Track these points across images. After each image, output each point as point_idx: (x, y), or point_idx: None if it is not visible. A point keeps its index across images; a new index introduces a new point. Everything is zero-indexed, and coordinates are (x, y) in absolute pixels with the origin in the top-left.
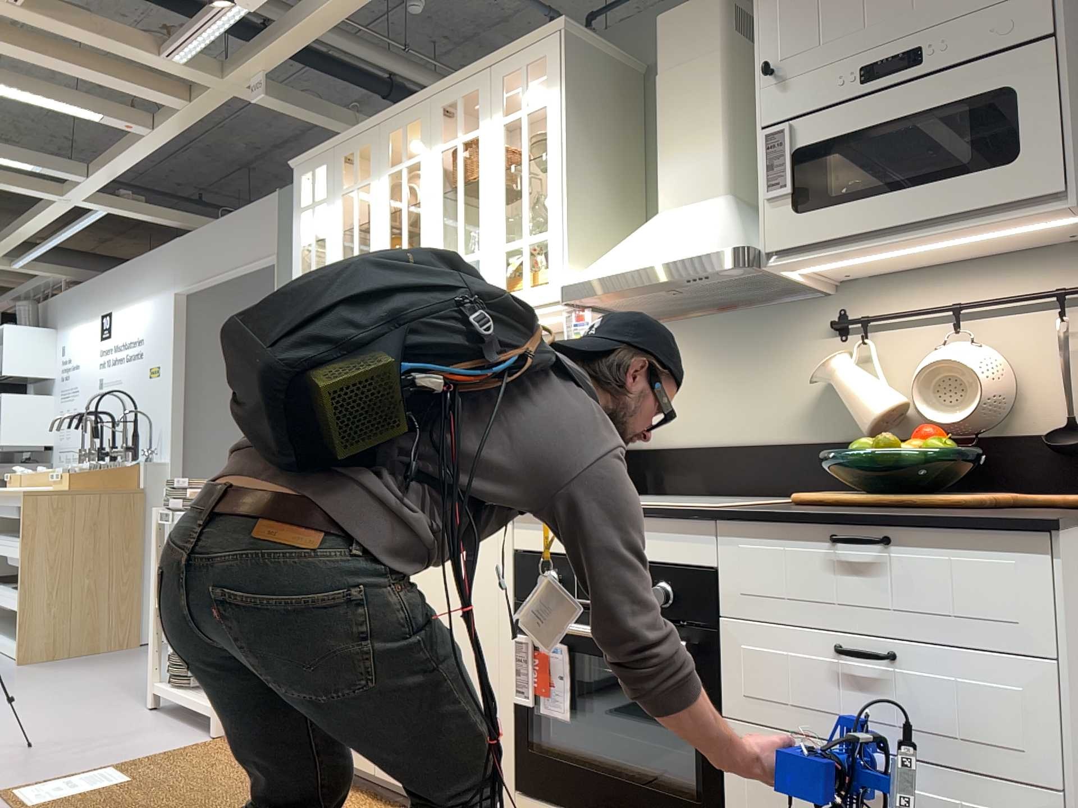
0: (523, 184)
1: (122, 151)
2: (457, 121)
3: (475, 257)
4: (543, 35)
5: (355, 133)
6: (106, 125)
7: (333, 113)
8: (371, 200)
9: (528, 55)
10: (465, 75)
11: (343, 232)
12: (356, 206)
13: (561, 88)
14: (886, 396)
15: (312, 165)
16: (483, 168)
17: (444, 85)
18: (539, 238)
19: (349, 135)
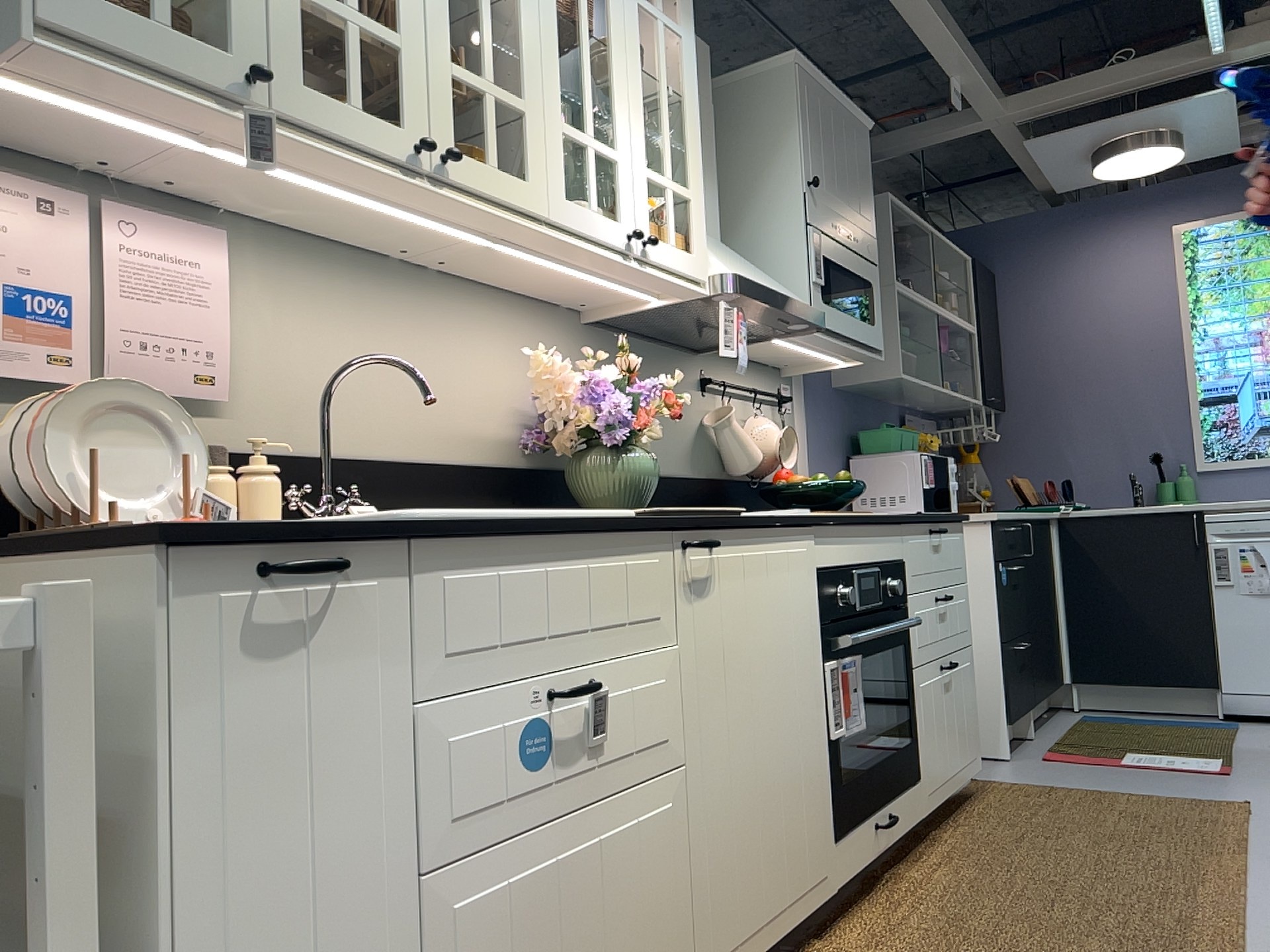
0: (666, 109)
1: None
2: None
3: (613, 157)
4: None
5: None
6: None
7: None
8: None
9: None
10: None
11: None
12: None
13: (694, 35)
14: (761, 447)
15: None
16: (617, 36)
17: None
18: (685, 194)
19: None
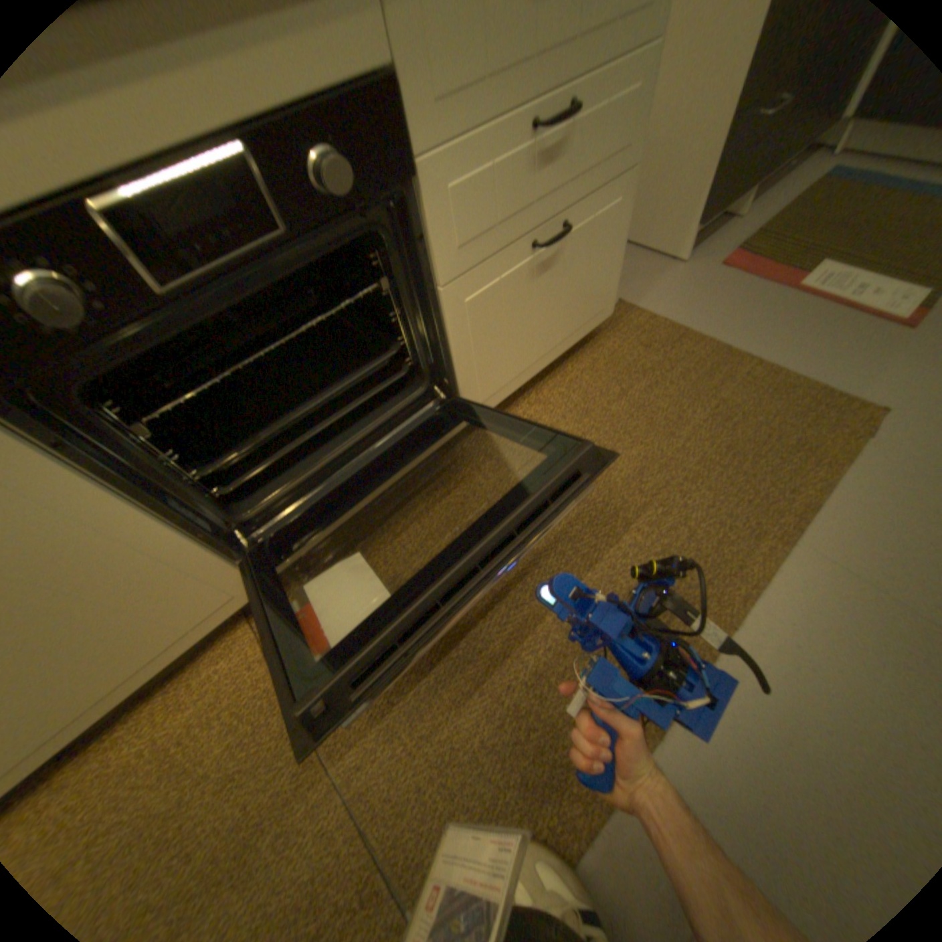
0: None
1: None
2: None
3: None
4: None
5: None
6: None
7: None
8: None
9: None
10: None
11: None
12: None
13: None
14: None
15: None
16: None
17: None
18: None
19: None
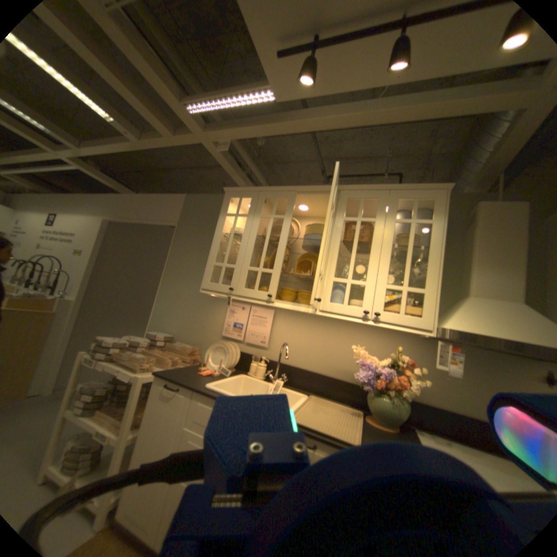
0: (409, 258)
1: (108, 142)
2: (360, 208)
3: (363, 284)
4: (437, 187)
5: (278, 189)
6: (111, 124)
7: (239, 171)
8: (282, 227)
9: (422, 193)
10: (371, 188)
11: (256, 236)
12: (270, 226)
13: (446, 218)
14: None
15: (240, 194)
16: (376, 239)
17: (354, 187)
18: (418, 291)
19: (274, 189)
